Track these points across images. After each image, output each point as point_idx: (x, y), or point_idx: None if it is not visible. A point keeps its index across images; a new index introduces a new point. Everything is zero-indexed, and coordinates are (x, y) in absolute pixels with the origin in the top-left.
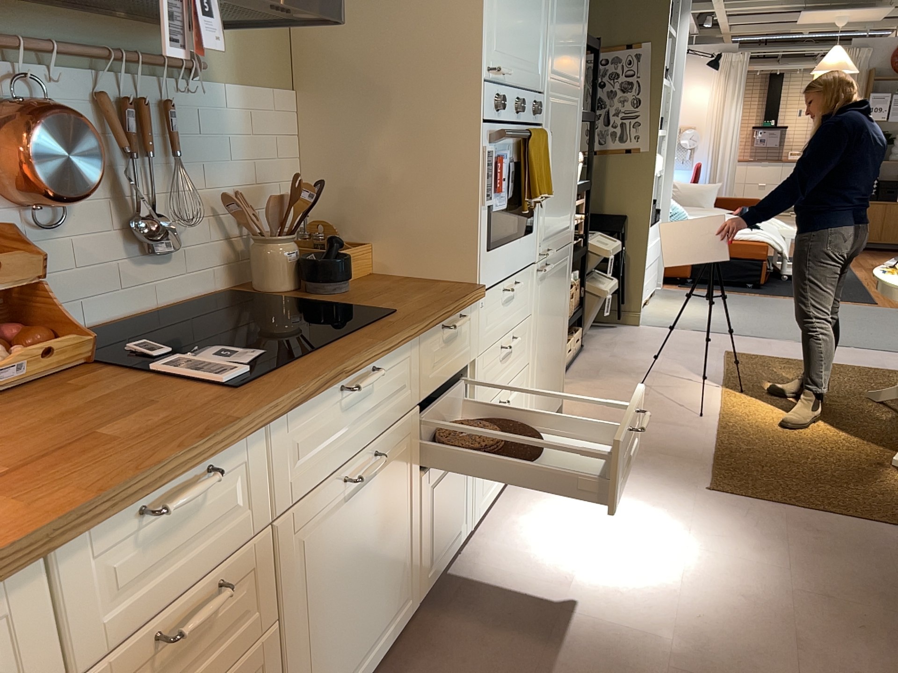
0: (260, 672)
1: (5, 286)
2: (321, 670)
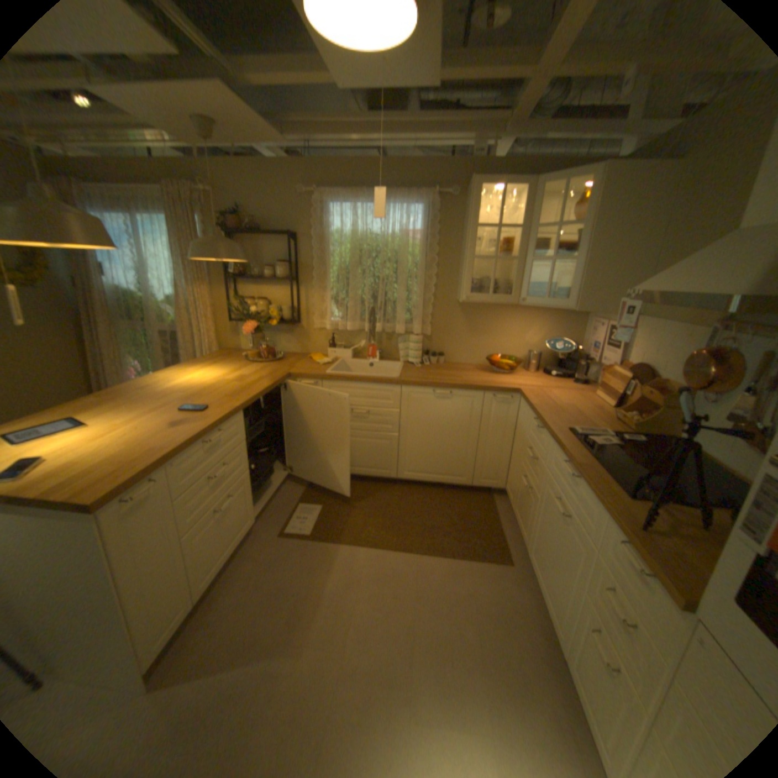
0: (535, 503)
1: (655, 402)
2: (539, 547)
